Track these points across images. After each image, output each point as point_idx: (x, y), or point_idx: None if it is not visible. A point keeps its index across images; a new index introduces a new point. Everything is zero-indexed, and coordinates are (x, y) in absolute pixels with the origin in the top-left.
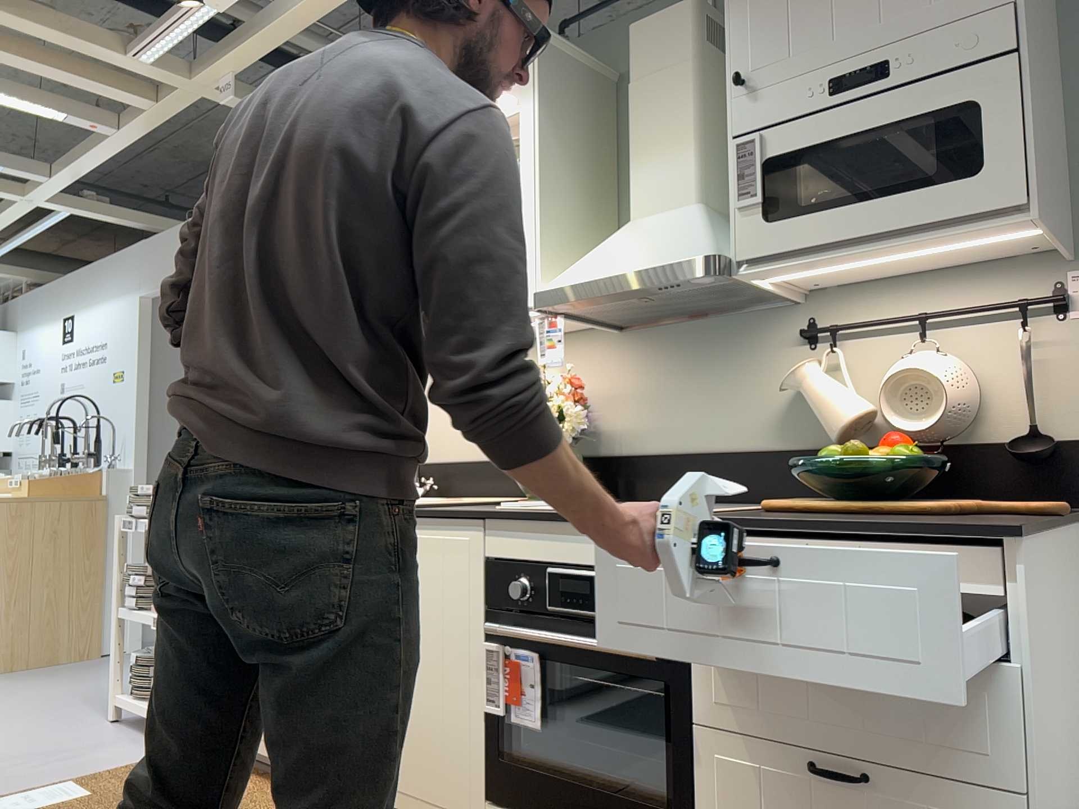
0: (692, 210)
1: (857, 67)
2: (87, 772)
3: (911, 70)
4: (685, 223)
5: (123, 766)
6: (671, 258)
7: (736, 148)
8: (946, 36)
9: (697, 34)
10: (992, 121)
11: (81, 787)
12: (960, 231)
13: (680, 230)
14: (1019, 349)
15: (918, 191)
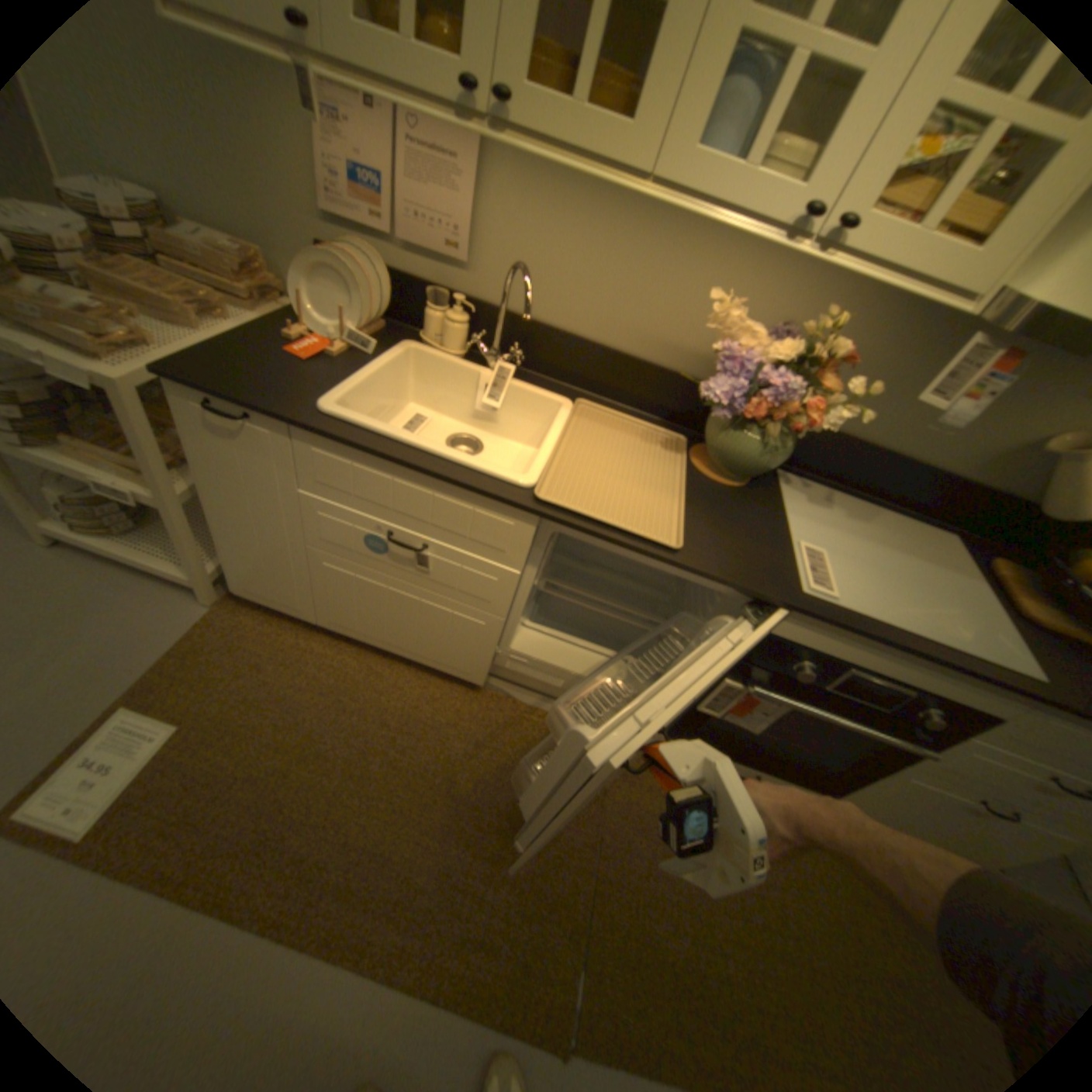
0: None
1: None
2: (125, 677)
3: None
4: None
5: (165, 653)
6: None
7: None
8: None
9: None
10: None
11: (148, 714)
12: None
13: None
14: None
15: None
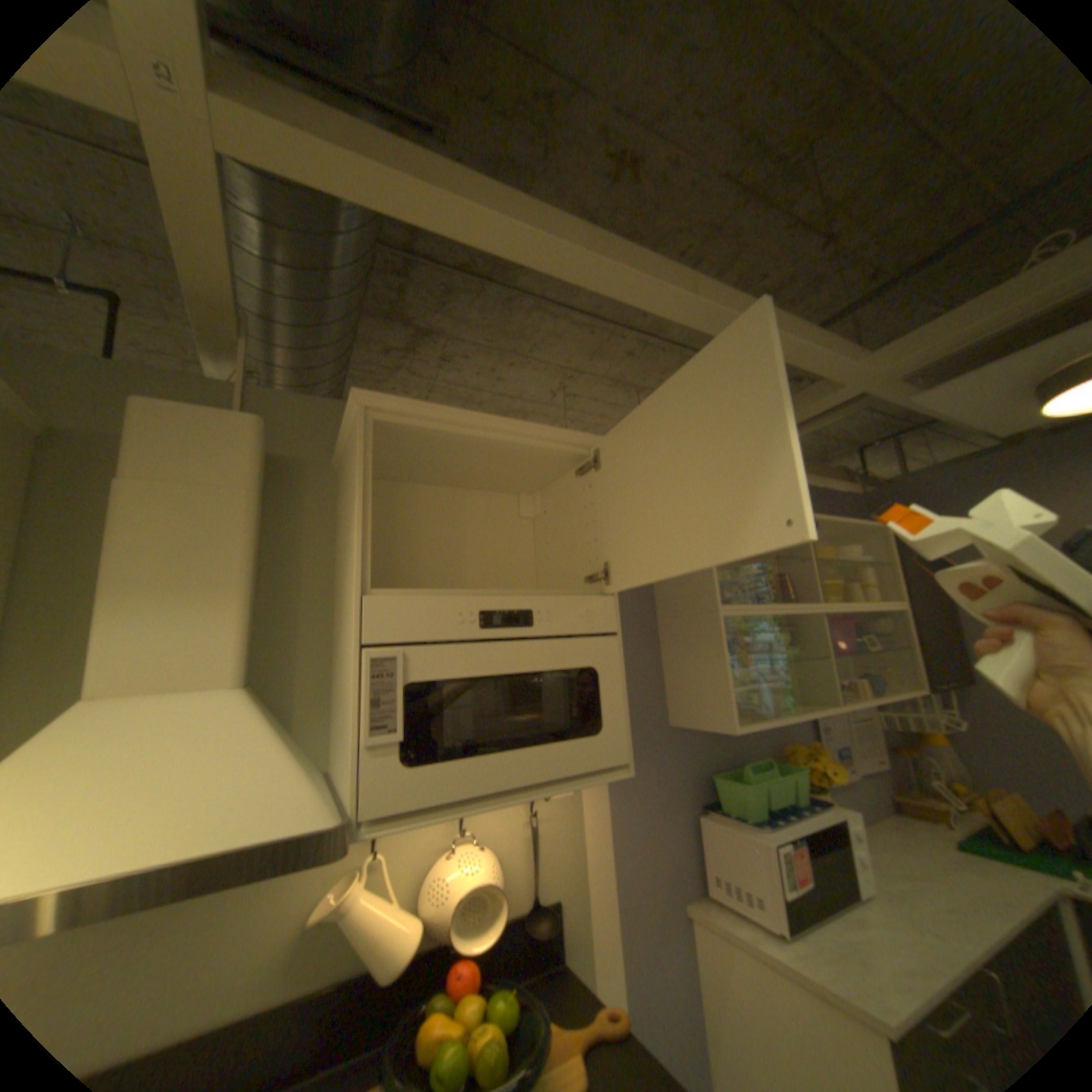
0: (236, 702)
1: (509, 605)
2: None
3: (552, 625)
4: (238, 735)
5: None
6: (253, 828)
7: (369, 660)
8: (576, 604)
9: (260, 459)
10: (608, 688)
11: None
12: (588, 785)
13: (236, 751)
14: (530, 833)
15: (559, 744)
